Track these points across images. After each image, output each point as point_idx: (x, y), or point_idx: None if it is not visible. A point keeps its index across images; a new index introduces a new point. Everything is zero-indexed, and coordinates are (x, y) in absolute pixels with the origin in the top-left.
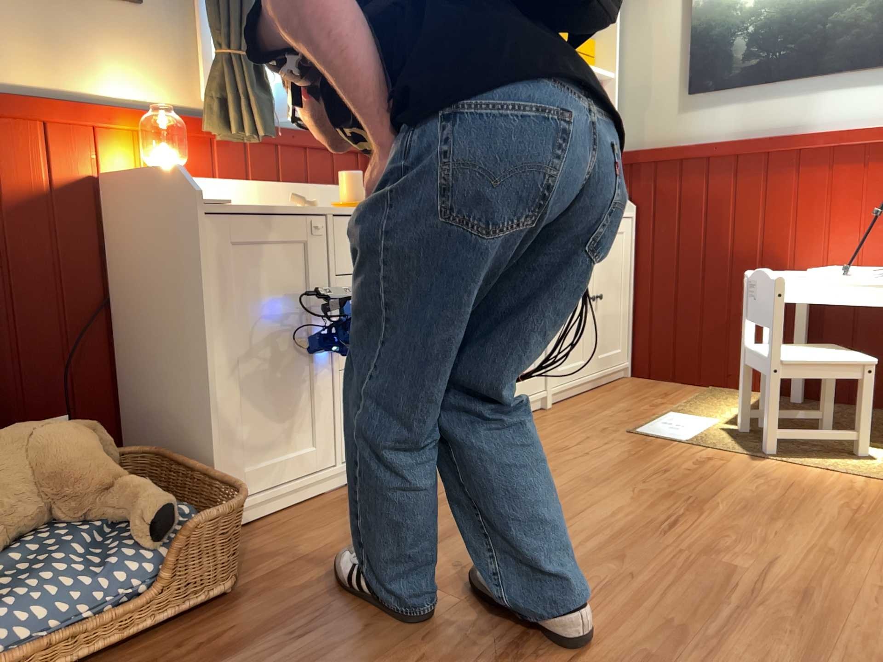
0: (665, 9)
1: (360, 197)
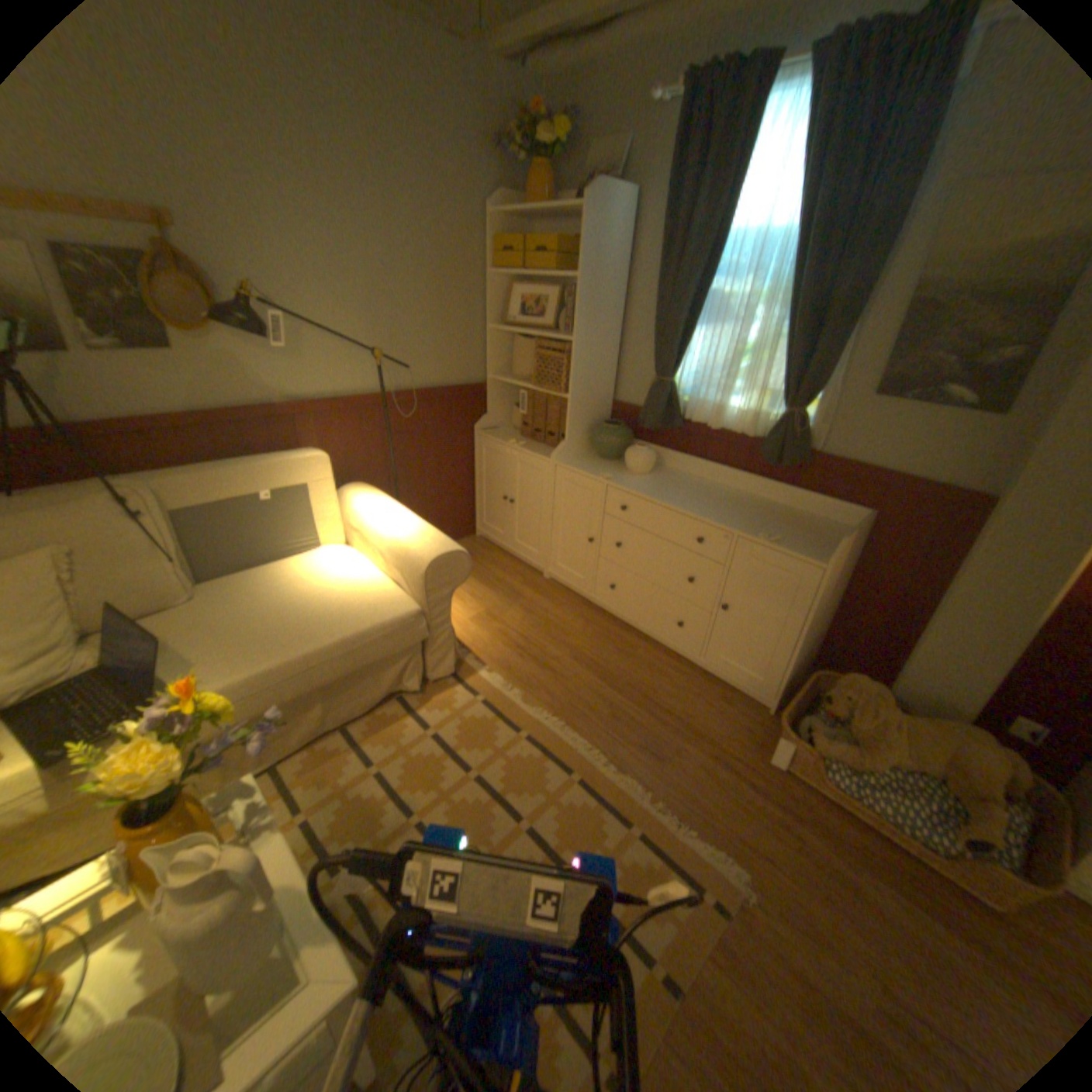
0: None
1: None
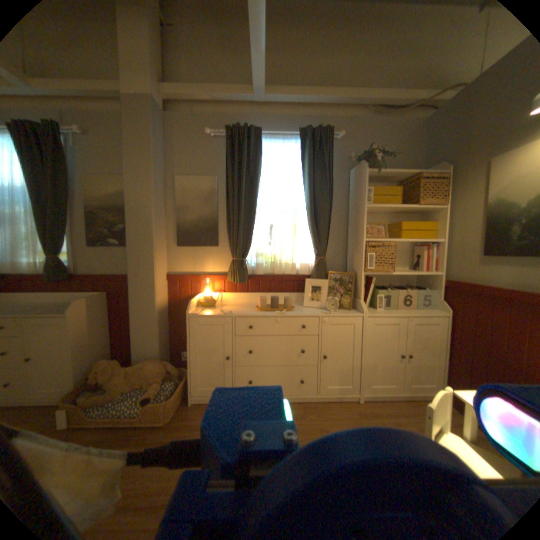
0: (475, 205)
1: (263, 305)
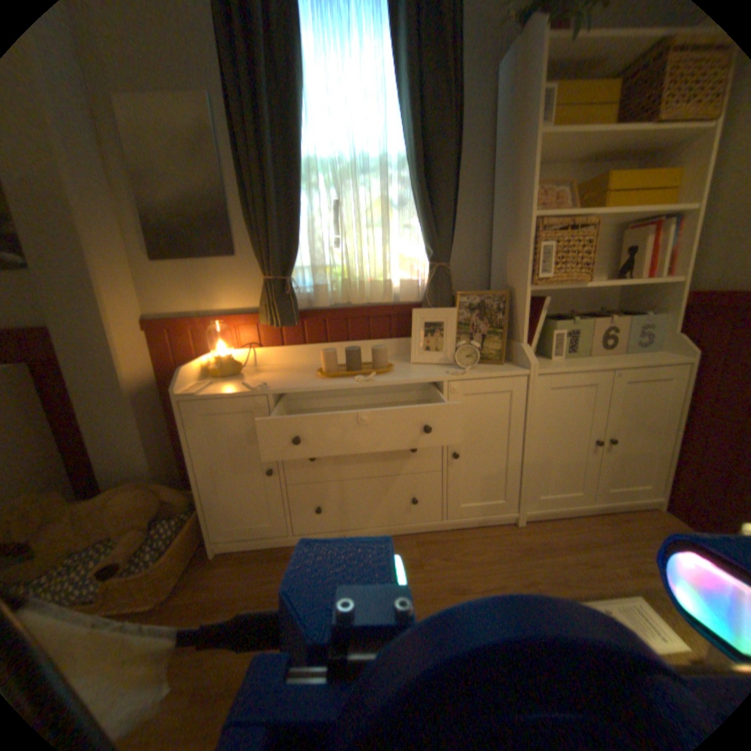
0: None
1: (332, 367)
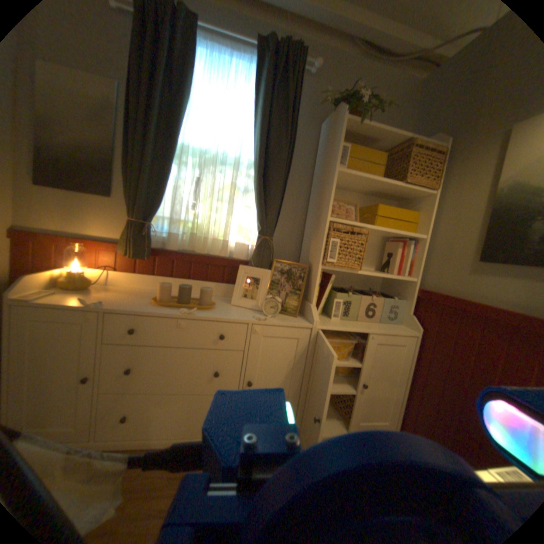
0: (476, 193)
1: (165, 298)
